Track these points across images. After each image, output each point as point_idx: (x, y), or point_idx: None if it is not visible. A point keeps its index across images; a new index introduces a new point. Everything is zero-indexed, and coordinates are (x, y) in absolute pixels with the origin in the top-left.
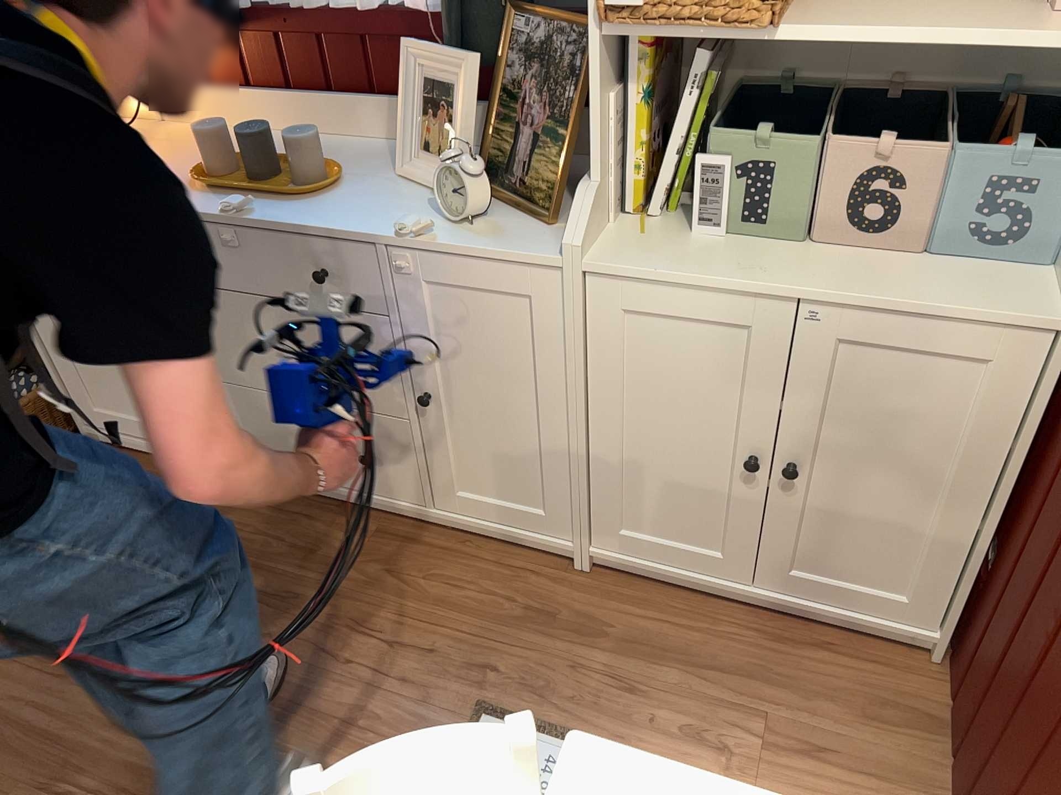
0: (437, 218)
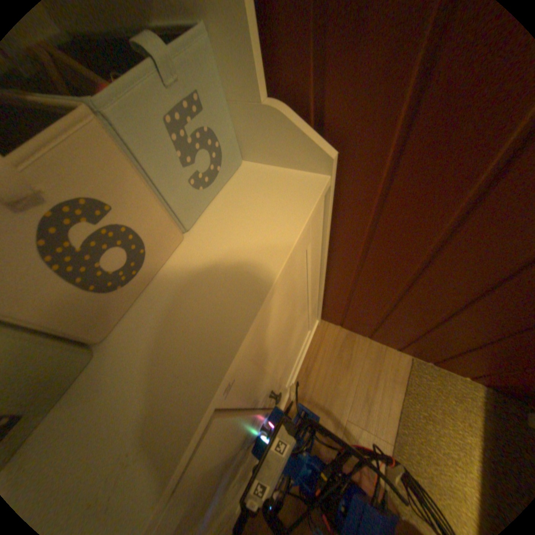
0: None
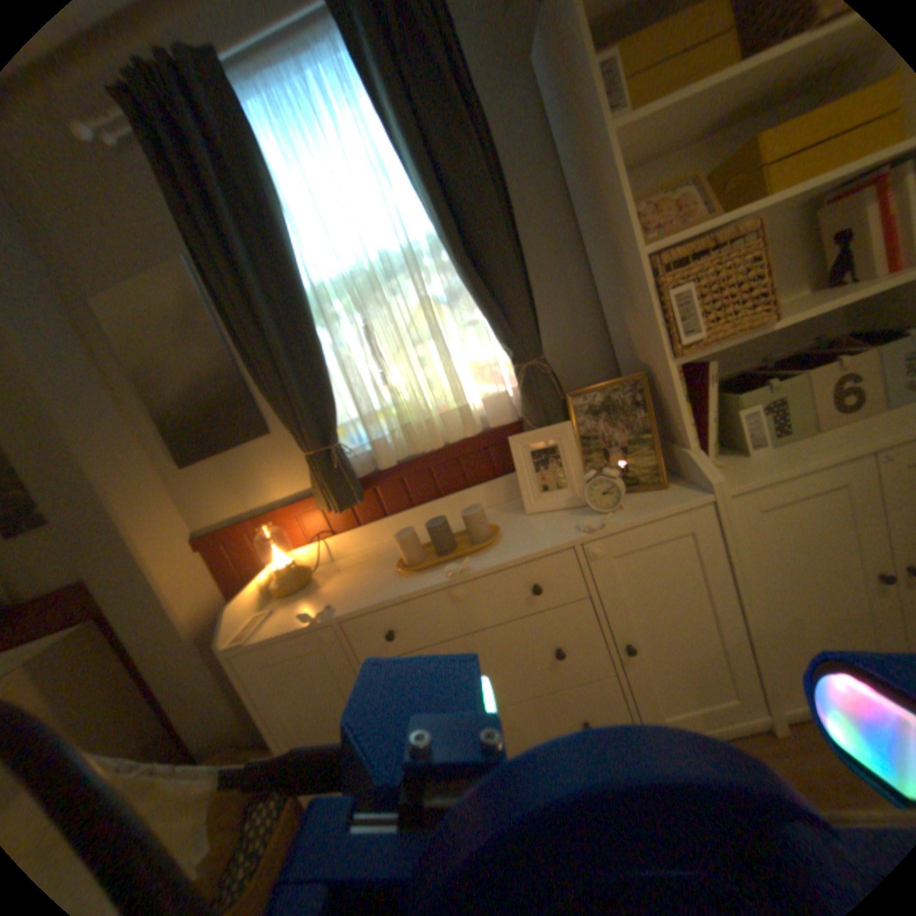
0: (587, 515)
